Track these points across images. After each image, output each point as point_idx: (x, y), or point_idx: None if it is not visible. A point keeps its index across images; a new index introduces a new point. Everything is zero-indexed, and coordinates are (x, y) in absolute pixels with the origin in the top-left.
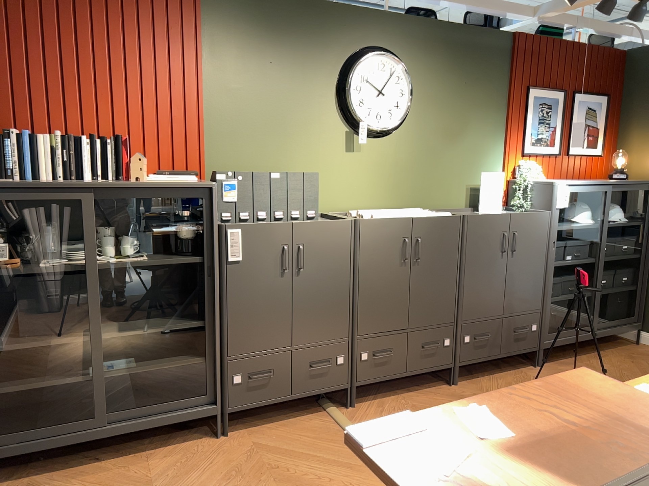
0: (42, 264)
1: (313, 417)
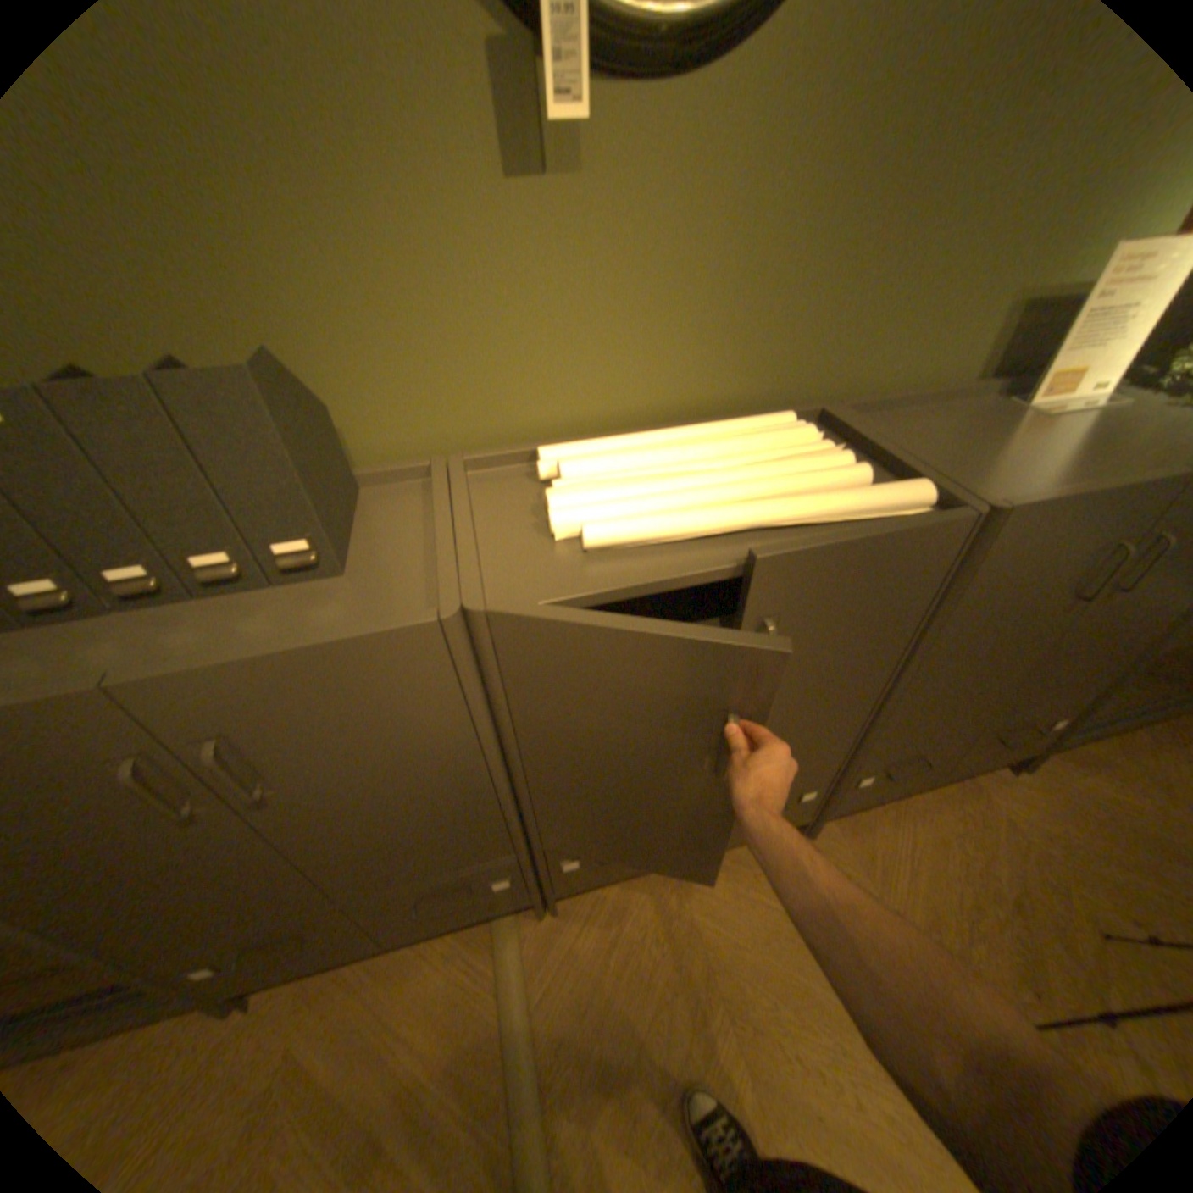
0: None
1: (456, 944)
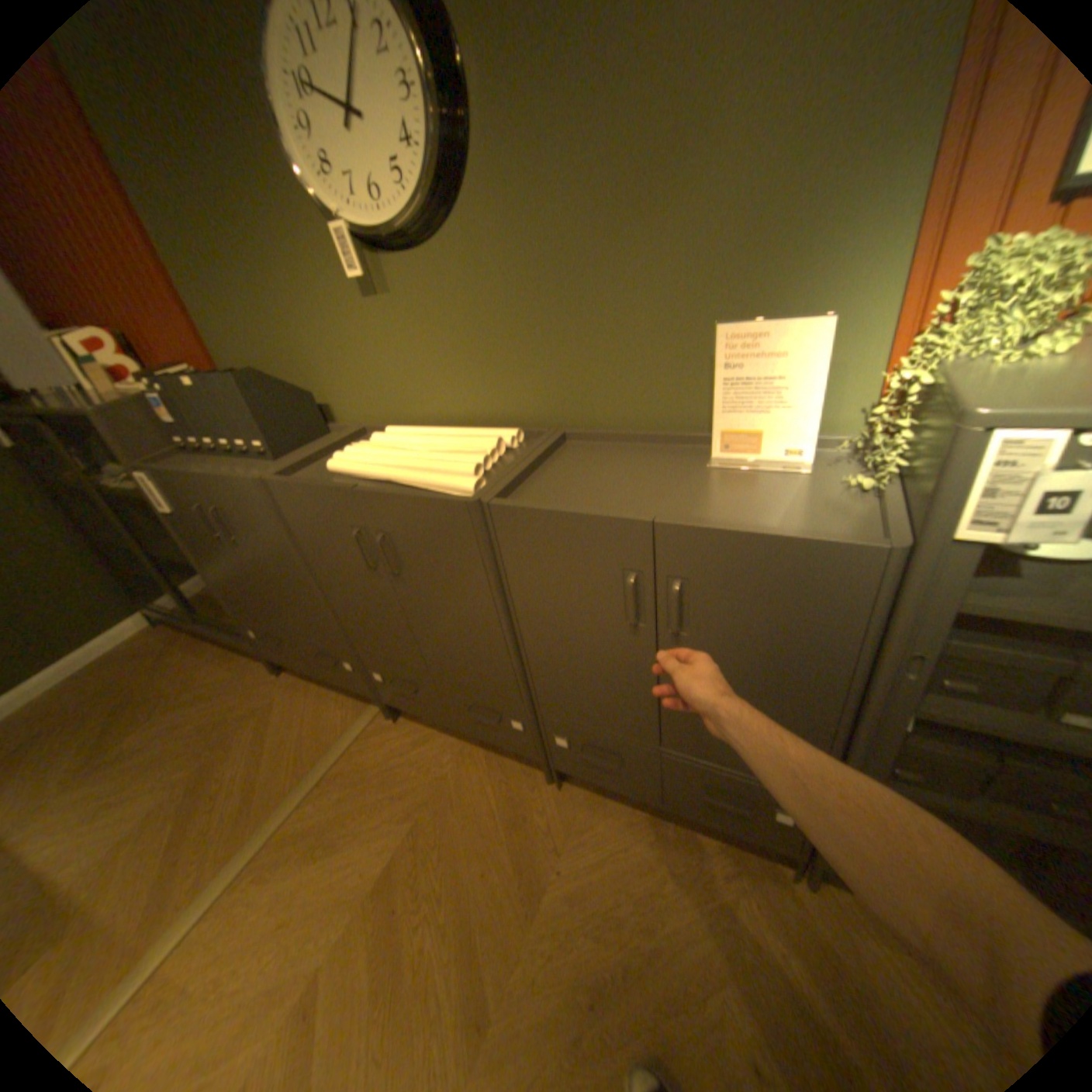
0: (96, 477)
1: (350, 705)
